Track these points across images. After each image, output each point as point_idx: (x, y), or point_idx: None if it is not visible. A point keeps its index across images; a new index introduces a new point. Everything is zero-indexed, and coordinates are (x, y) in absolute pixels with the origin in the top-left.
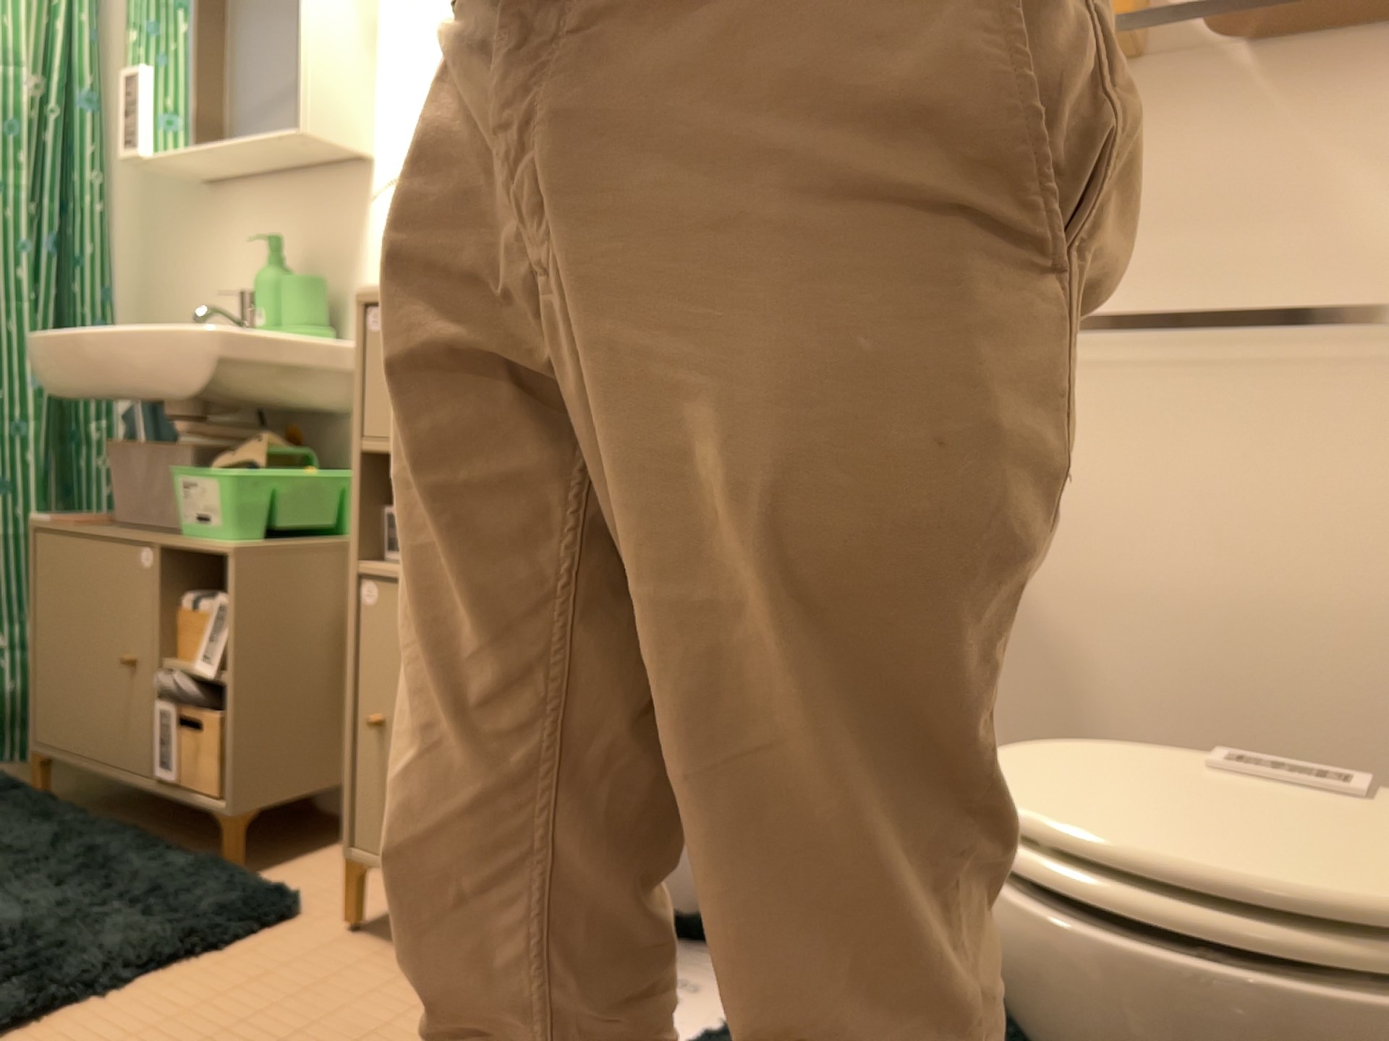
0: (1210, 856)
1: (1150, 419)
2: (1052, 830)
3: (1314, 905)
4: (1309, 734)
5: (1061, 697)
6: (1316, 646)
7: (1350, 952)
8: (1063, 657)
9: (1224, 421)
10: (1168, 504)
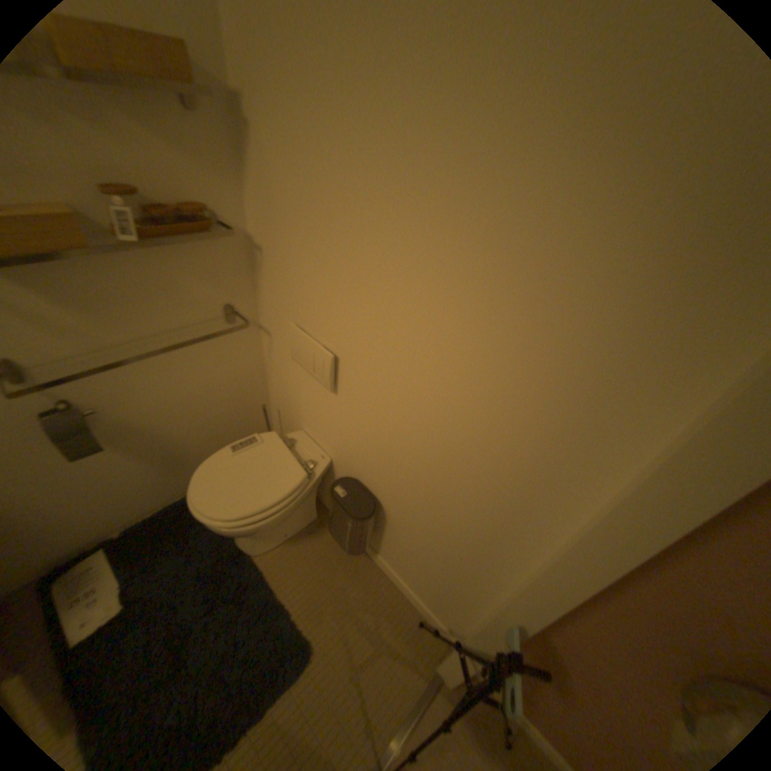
0: (265, 493)
1: (143, 362)
2: (235, 513)
3: (286, 490)
4: (216, 410)
5: (149, 439)
6: (212, 393)
7: (293, 492)
8: (145, 431)
9: (168, 354)
10: (160, 381)
